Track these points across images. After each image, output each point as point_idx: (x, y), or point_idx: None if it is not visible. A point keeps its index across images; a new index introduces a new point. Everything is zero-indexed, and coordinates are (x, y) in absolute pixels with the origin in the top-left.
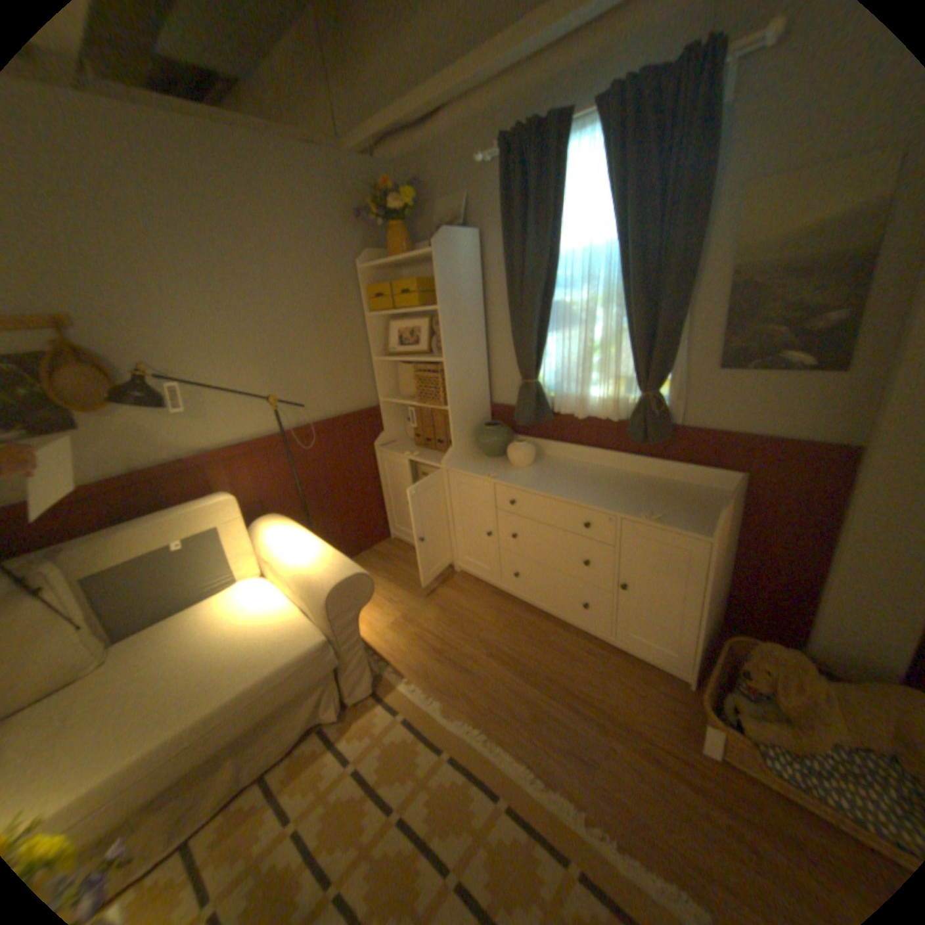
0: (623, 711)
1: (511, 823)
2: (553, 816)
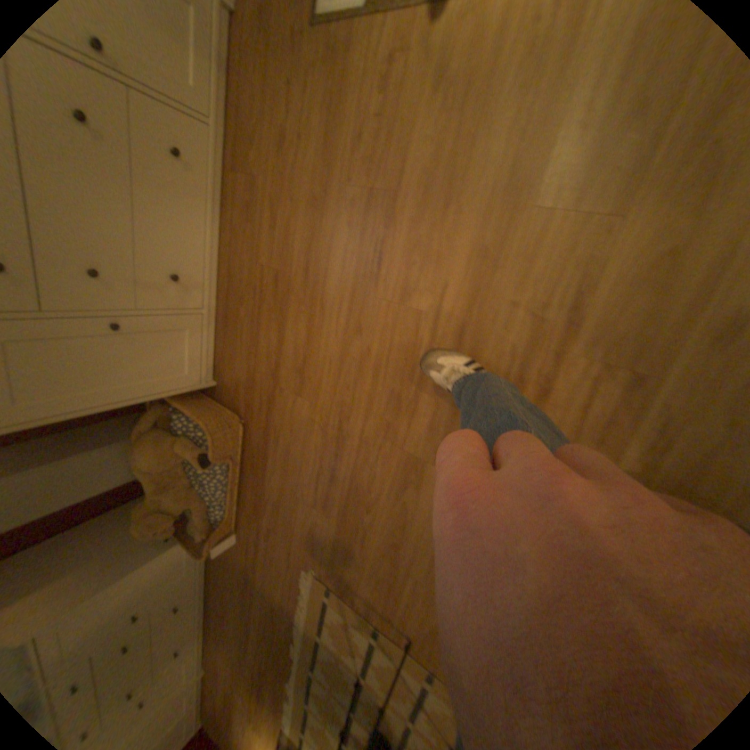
0: (231, 574)
1: (309, 669)
2: (295, 642)
